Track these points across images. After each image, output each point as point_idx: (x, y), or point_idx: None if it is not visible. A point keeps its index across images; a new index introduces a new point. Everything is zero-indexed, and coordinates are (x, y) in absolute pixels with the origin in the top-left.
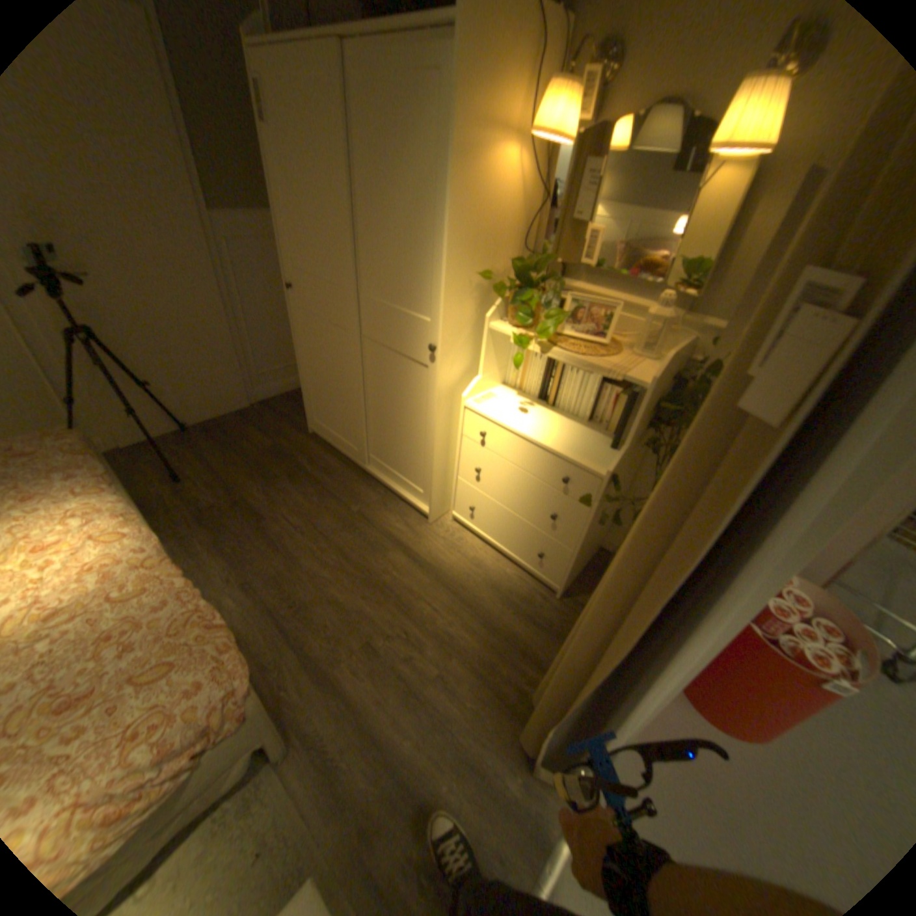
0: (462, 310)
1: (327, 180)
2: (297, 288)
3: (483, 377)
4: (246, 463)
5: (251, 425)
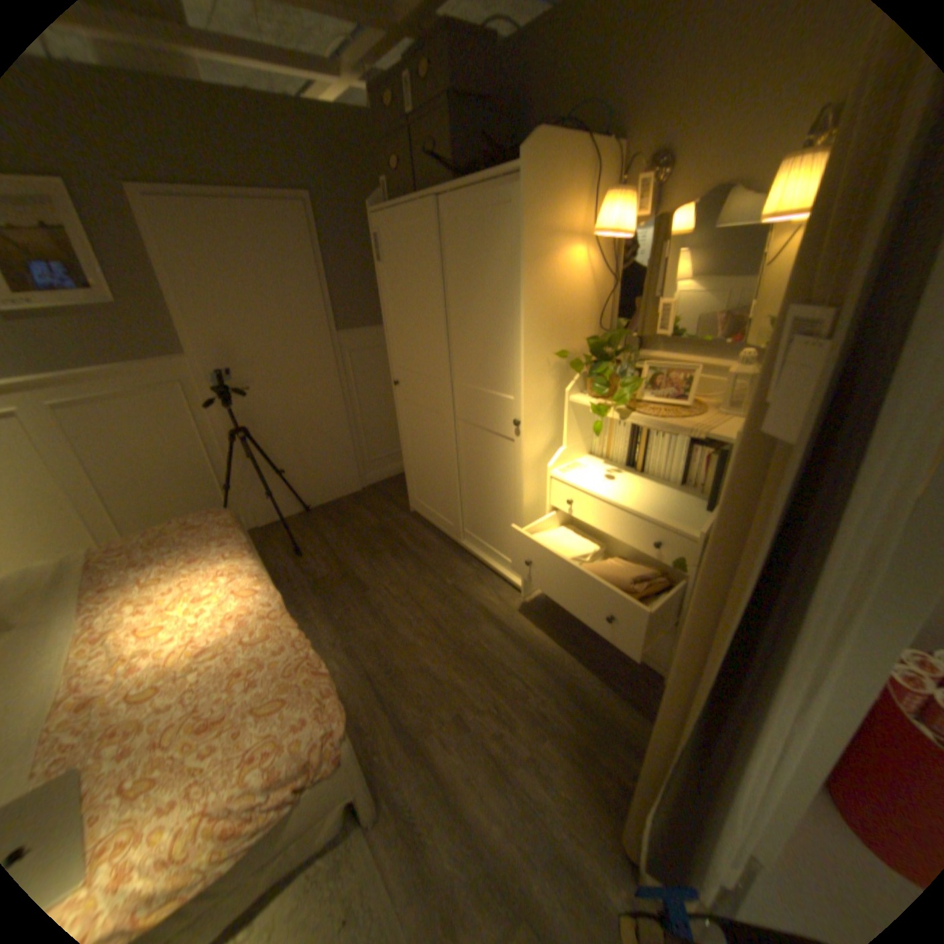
0: (542, 388)
1: (426, 296)
2: (403, 384)
3: (570, 449)
4: (355, 539)
5: (362, 506)
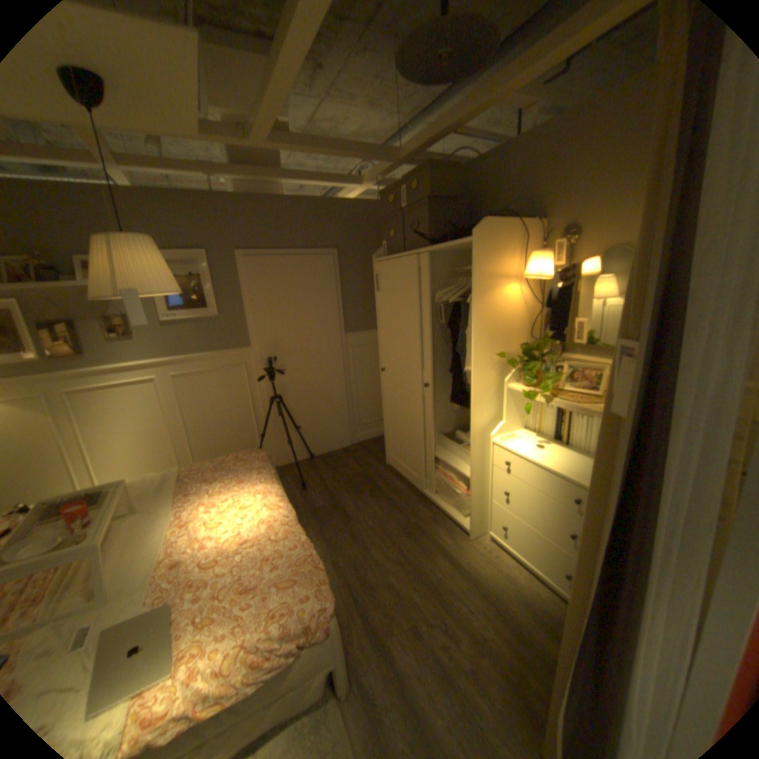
0: (487, 378)
1: (408, 314)
2: (388, 371)
3: (510, 424)
4: (345, 482)
5: (351, 458)
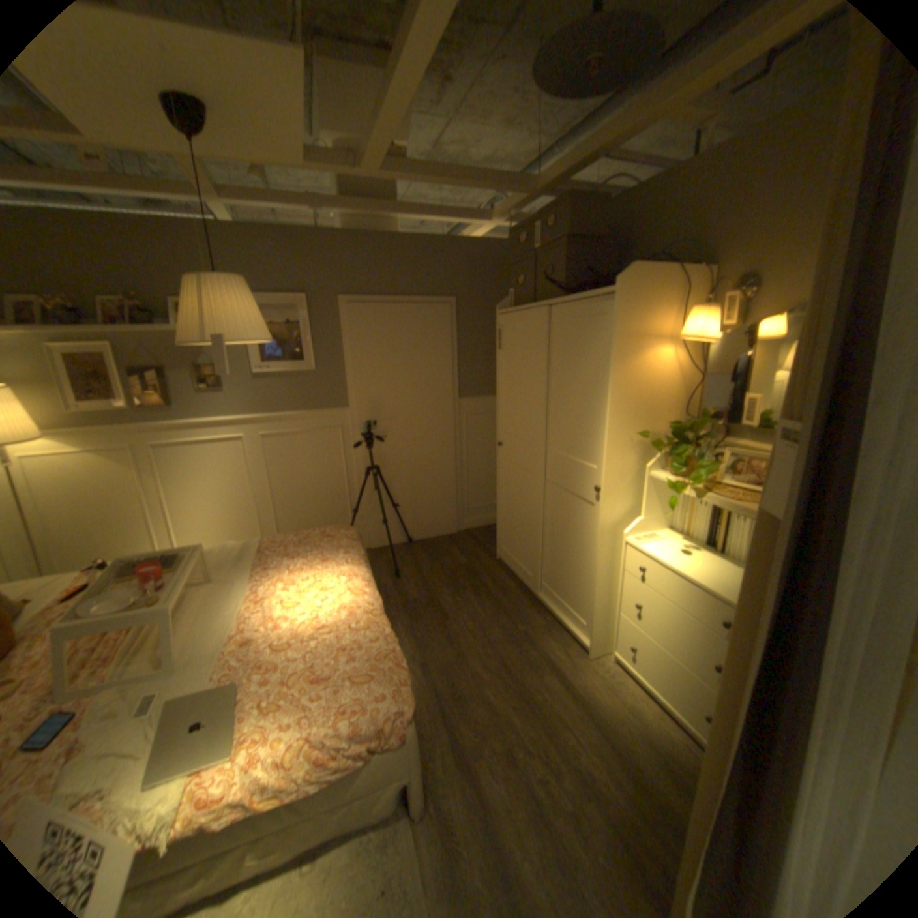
0: (624, 461)
1: (533, 378)
2: (506, 446)
3: (650, 521)
4: (446, 574)
5: (455, 547)
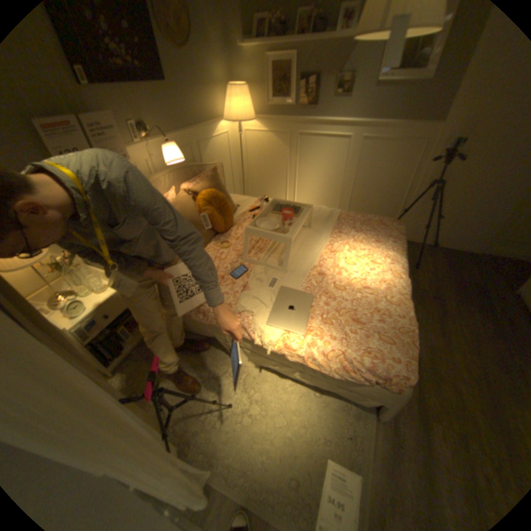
0: None
1: None
2: None
3: None
4: (459, 283)
5: (477, 265)
